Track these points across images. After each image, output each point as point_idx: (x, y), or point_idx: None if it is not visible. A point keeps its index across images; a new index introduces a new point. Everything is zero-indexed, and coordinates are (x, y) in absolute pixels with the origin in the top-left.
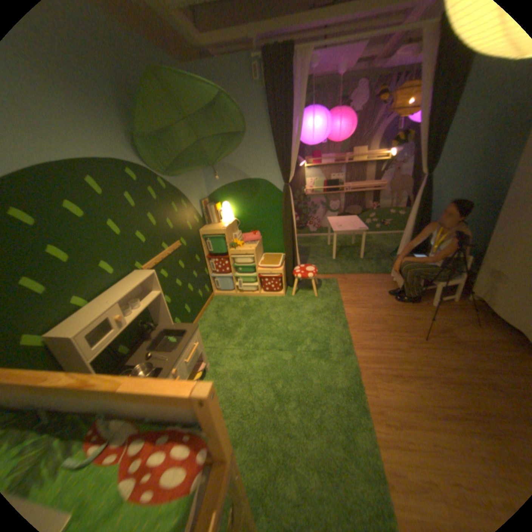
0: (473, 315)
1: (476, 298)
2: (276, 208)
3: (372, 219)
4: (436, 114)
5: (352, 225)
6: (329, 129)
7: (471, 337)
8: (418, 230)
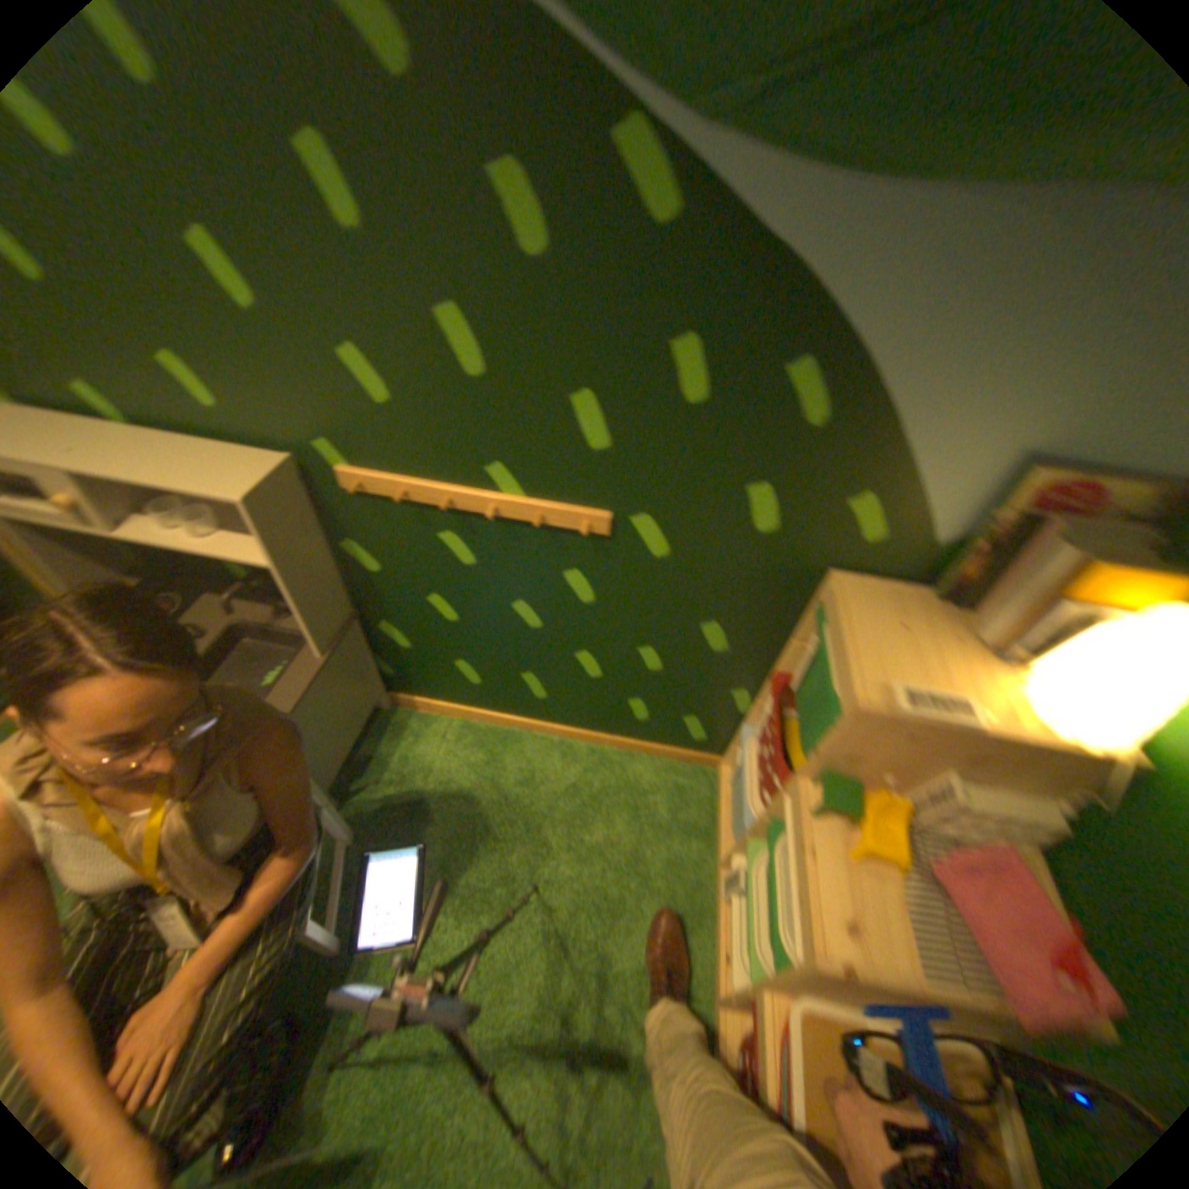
0: None
1: None
2: None
3: None
4: None
5: None
6: None
7: None
8: None
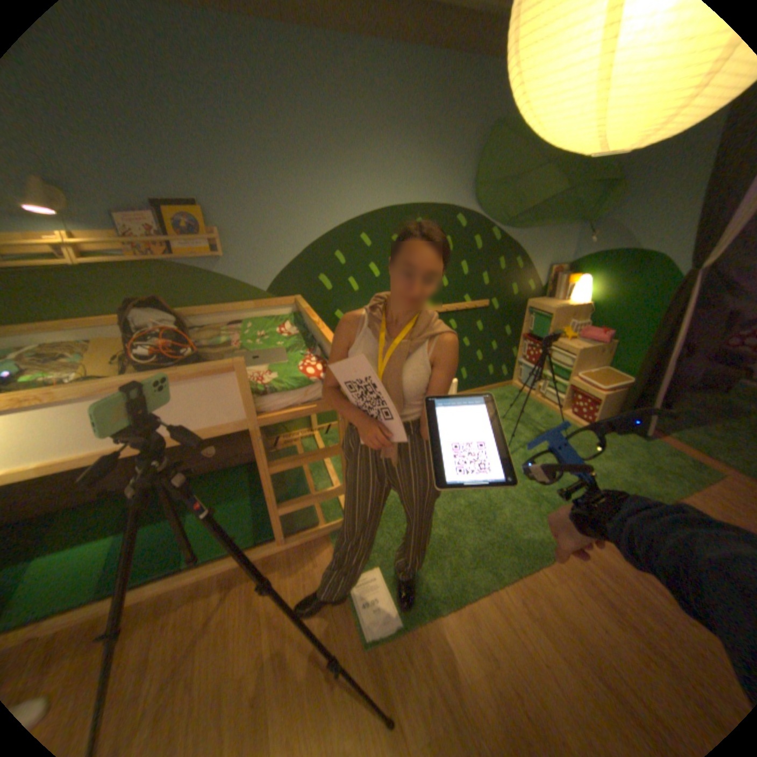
0: None
1: None
2: (663, 307)
3: None
4: None
5: None
6: None
7: None
8: None
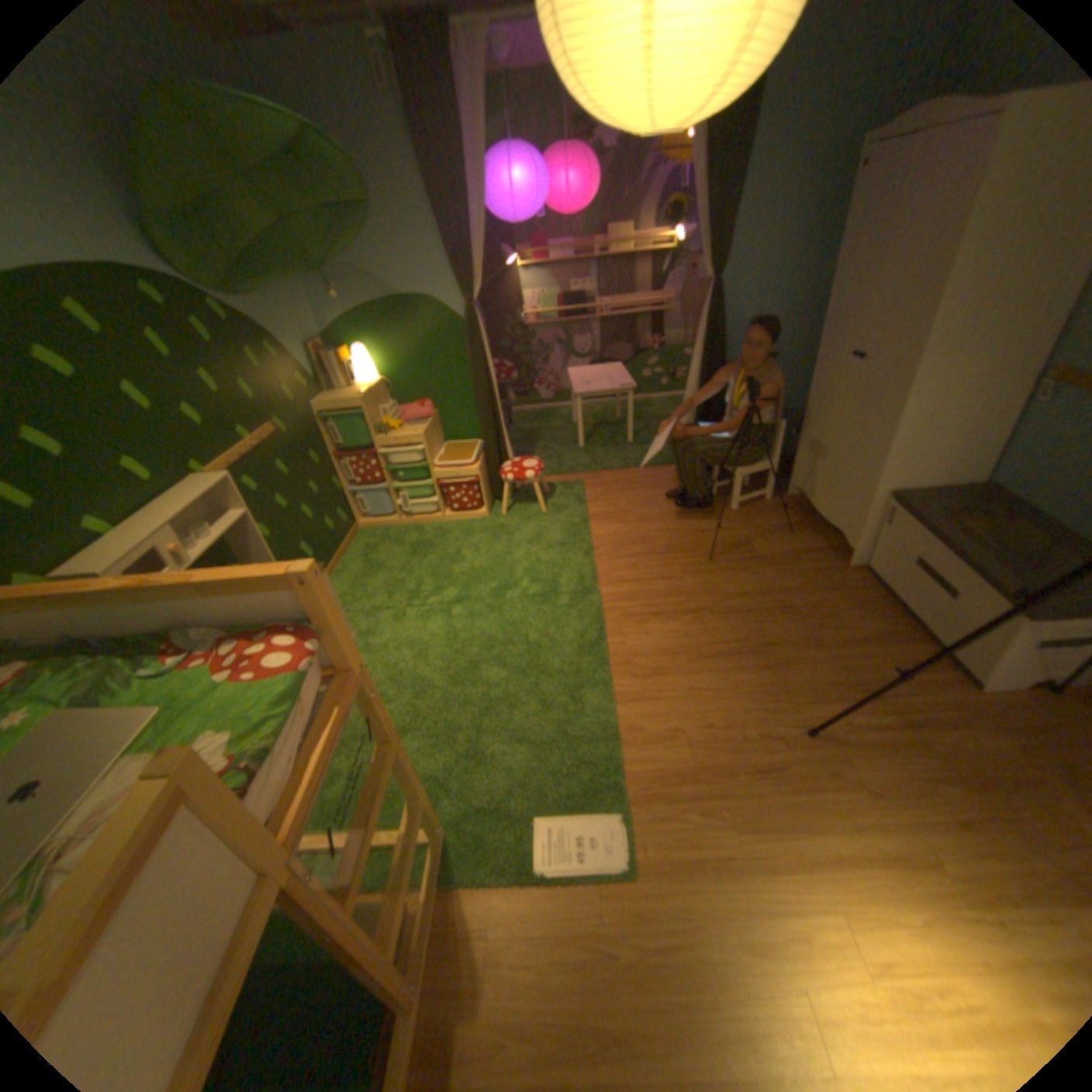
0: (787, 517)
1: (796, 492)
2: (456, 354)
3: (654, 370)
4: (717, 165)
5: (609, 380)
6: (544, 192)
7: (776, 548)
8: (706, 382)
